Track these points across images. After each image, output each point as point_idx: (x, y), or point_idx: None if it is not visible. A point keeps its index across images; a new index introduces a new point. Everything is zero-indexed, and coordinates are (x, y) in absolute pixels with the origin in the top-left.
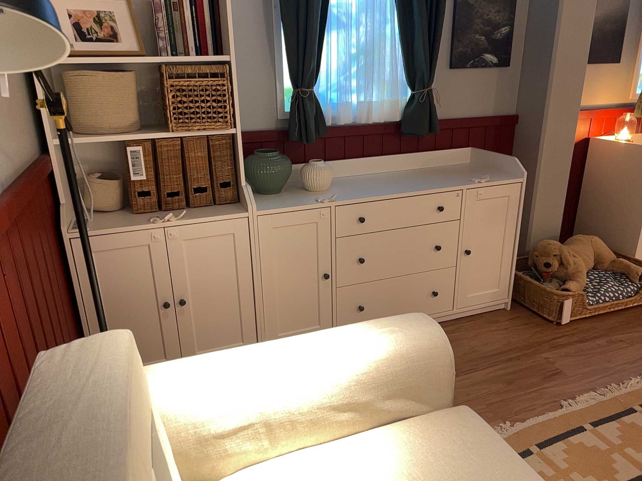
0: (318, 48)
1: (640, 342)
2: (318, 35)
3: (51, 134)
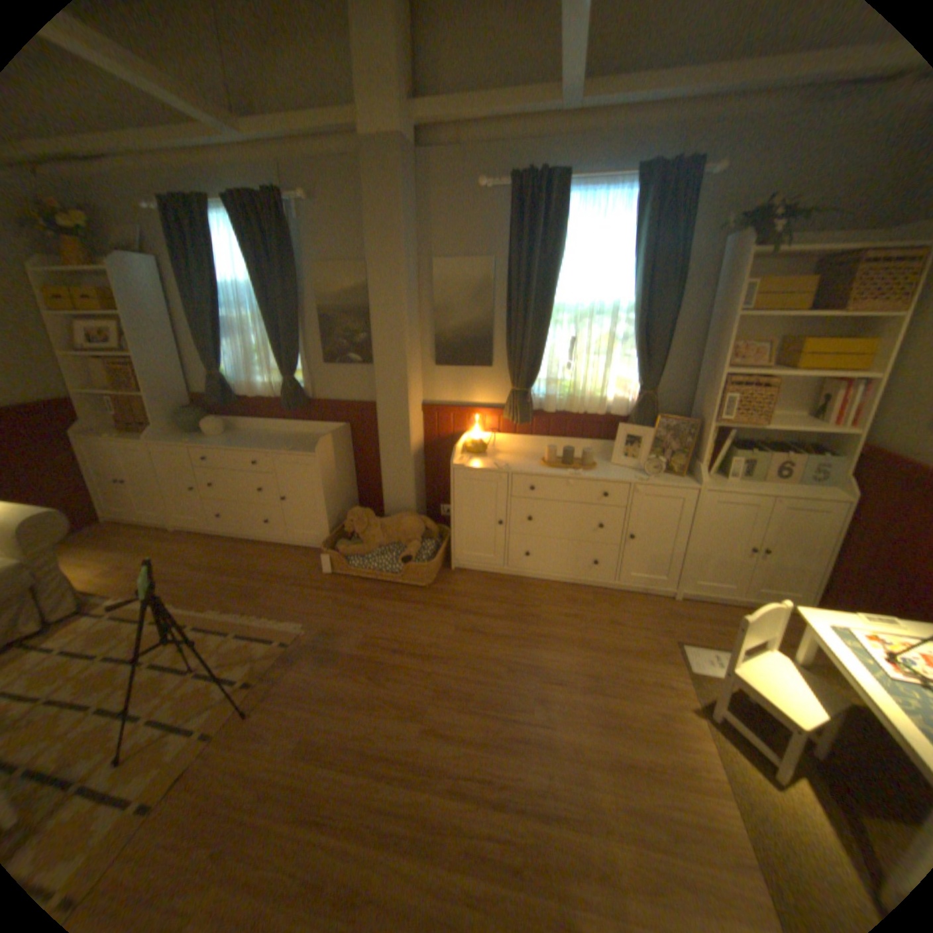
0: (213, 348)
1: (345, 607)
2: (207, 341)
3: (70, 388)
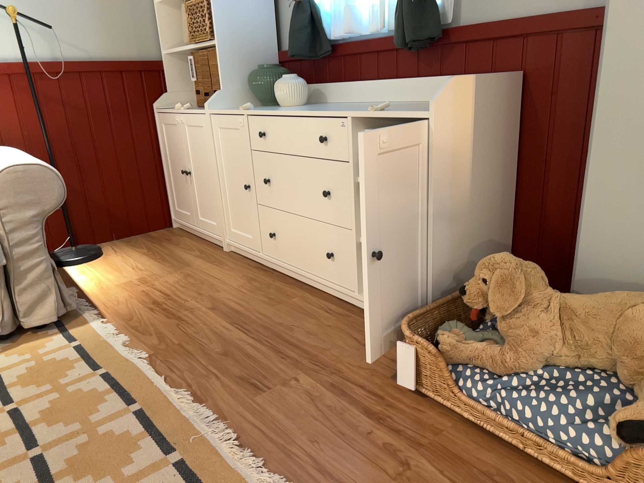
0: None
1: None
2: None
3: (164, 49)
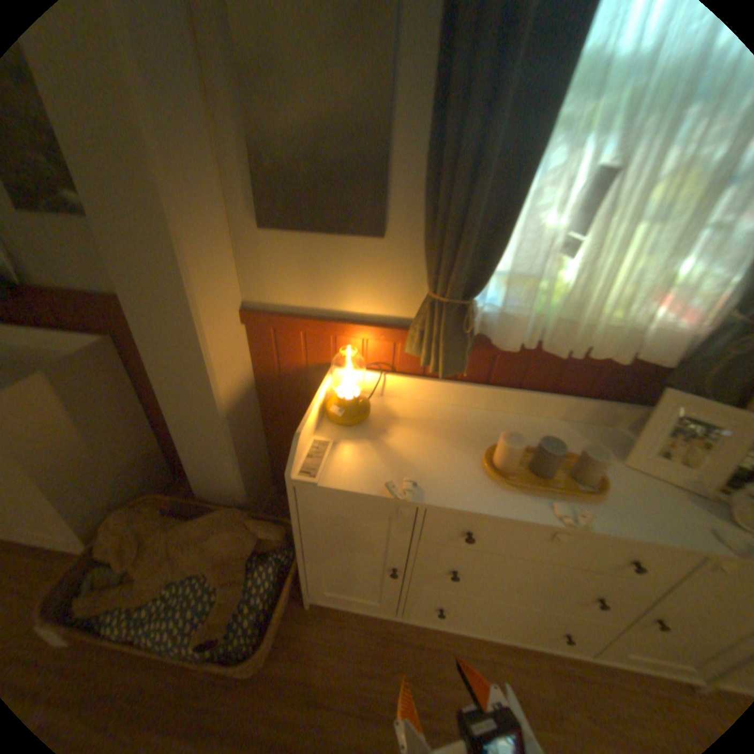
0: None
1: None
2: None
3: None
